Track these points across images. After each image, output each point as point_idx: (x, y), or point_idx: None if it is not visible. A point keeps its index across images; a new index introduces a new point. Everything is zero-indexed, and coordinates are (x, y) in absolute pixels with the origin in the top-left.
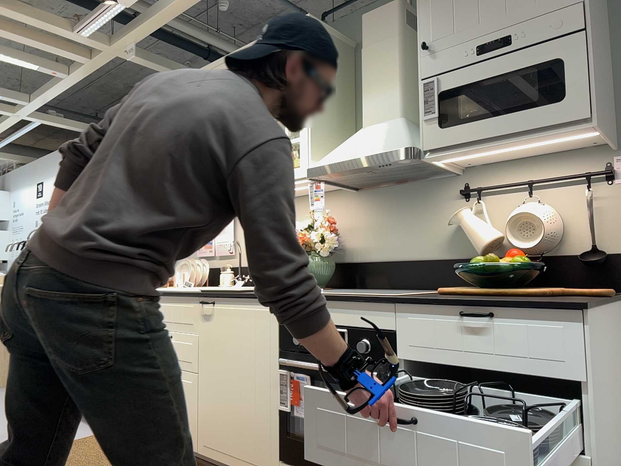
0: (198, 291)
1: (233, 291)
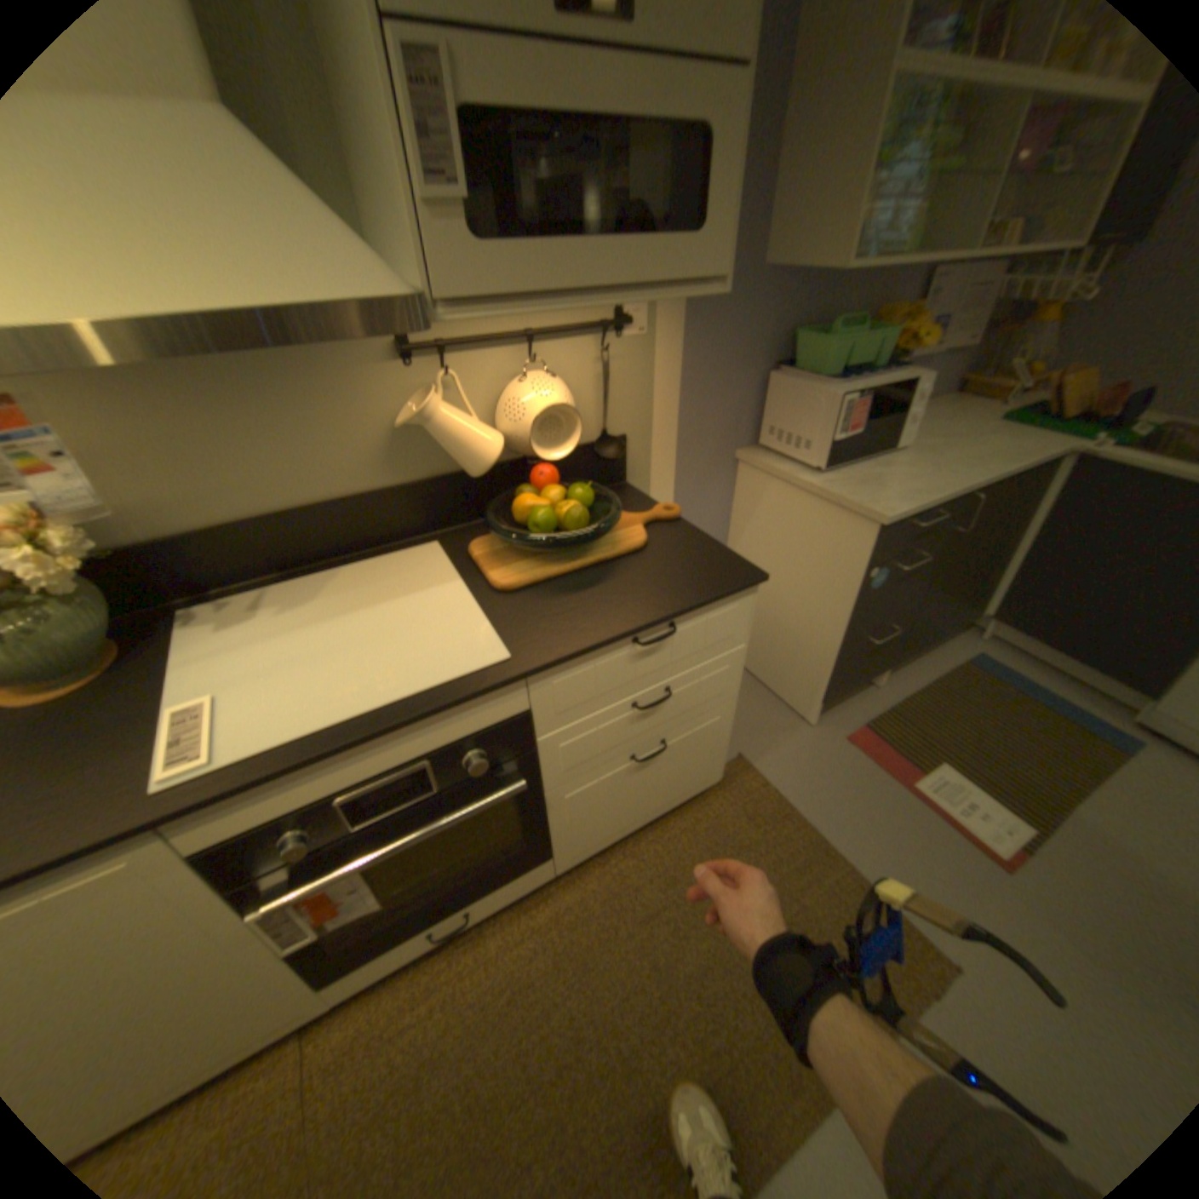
0: None
1: None
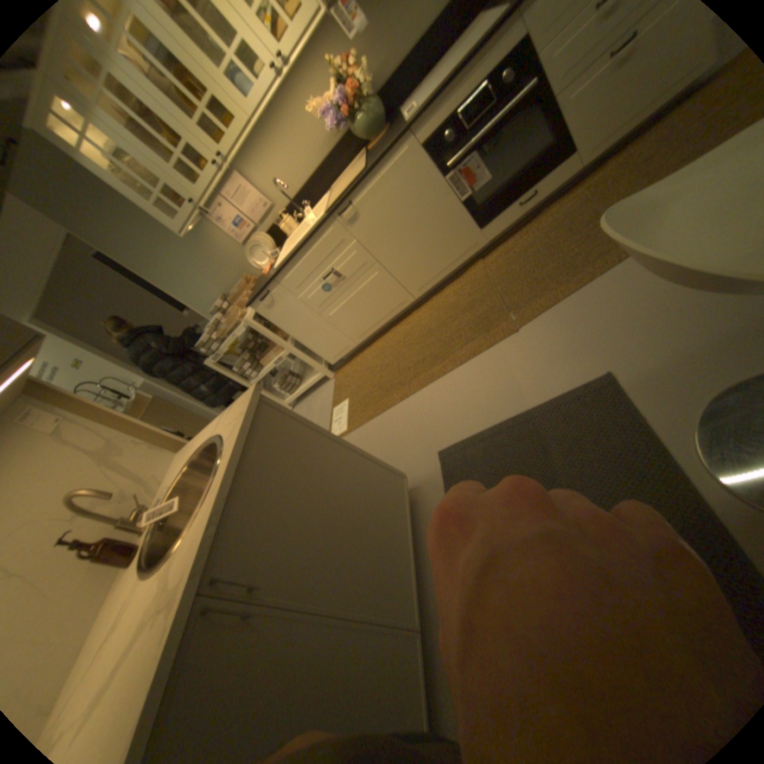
0: (322, 215)
1: (354, 179)
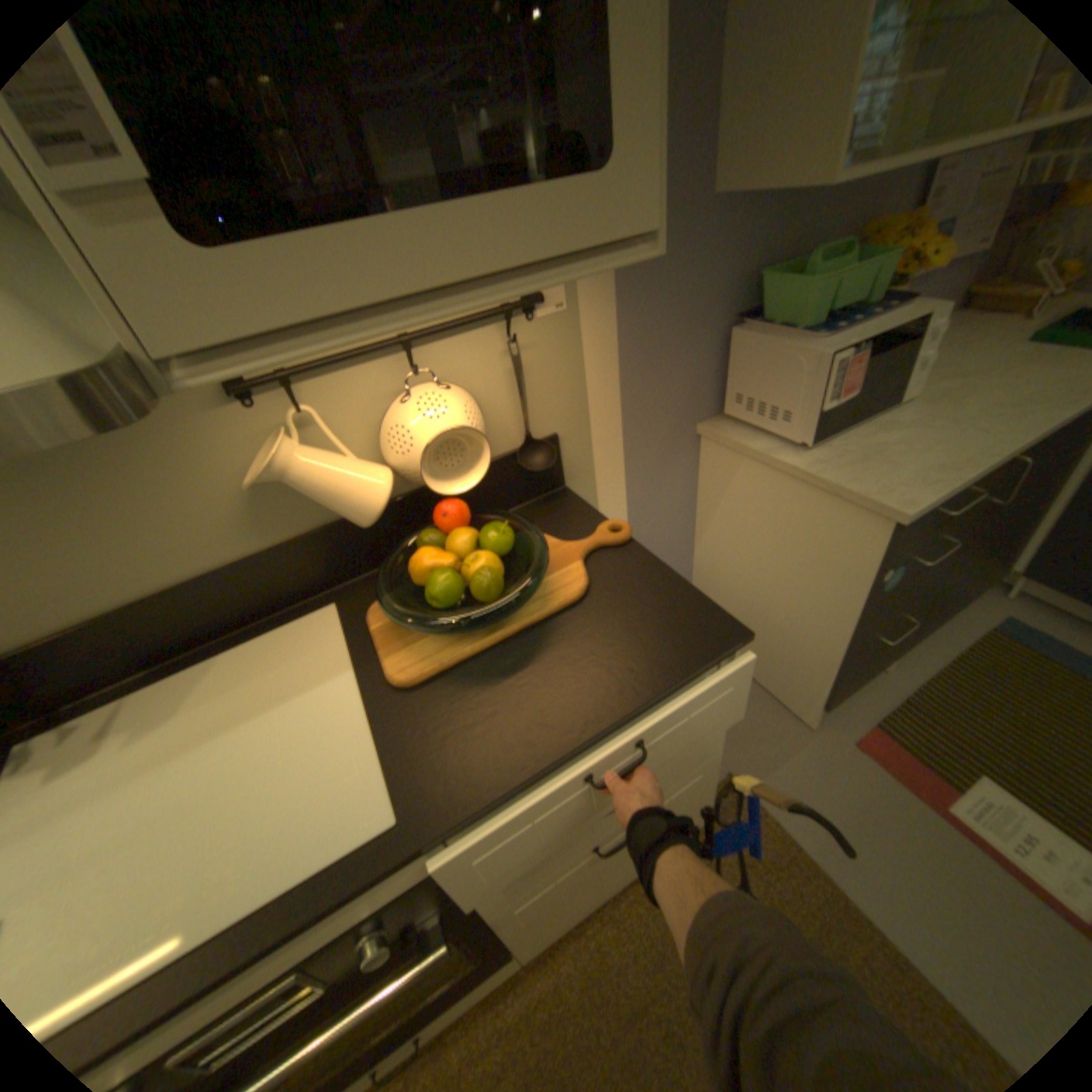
0: None
1: None
